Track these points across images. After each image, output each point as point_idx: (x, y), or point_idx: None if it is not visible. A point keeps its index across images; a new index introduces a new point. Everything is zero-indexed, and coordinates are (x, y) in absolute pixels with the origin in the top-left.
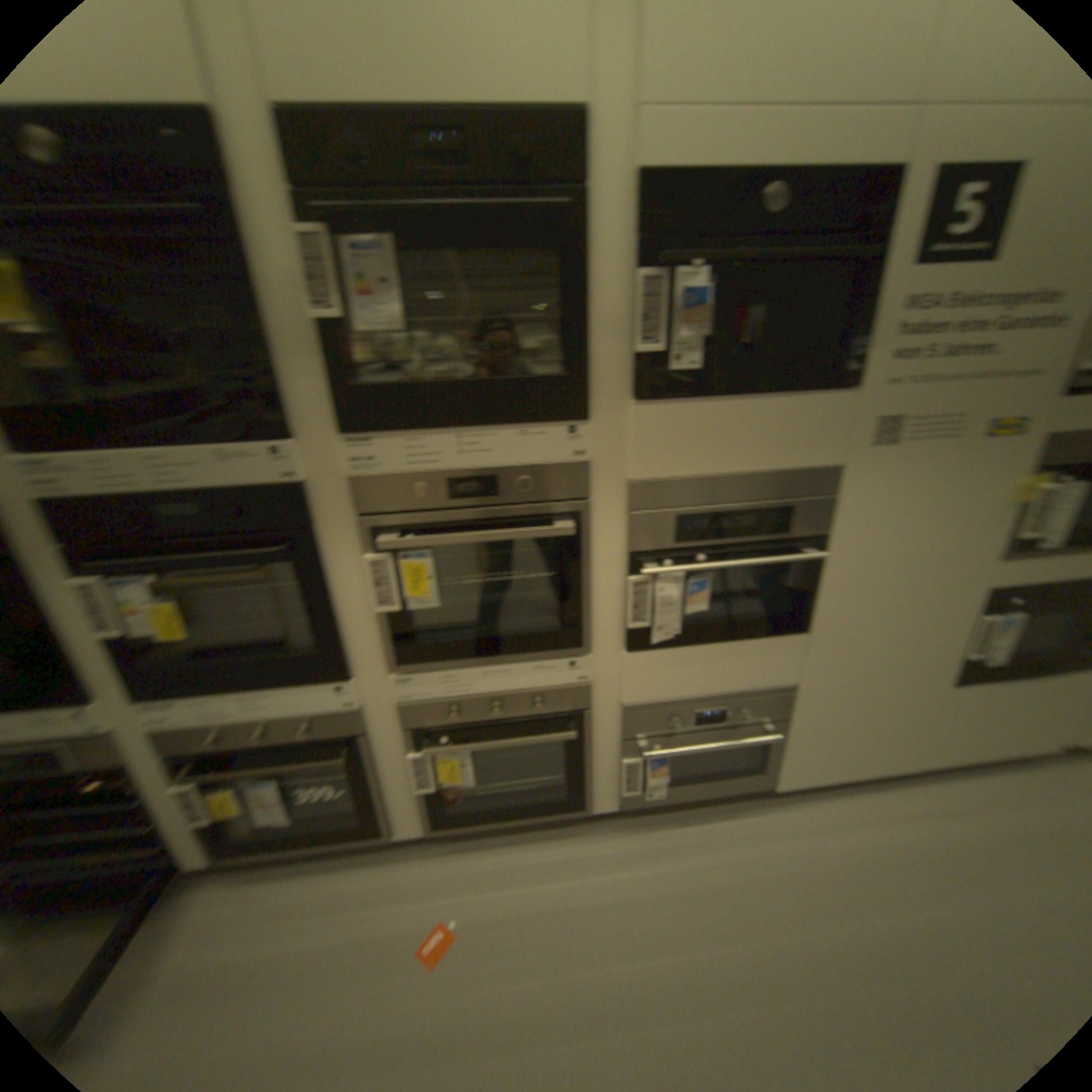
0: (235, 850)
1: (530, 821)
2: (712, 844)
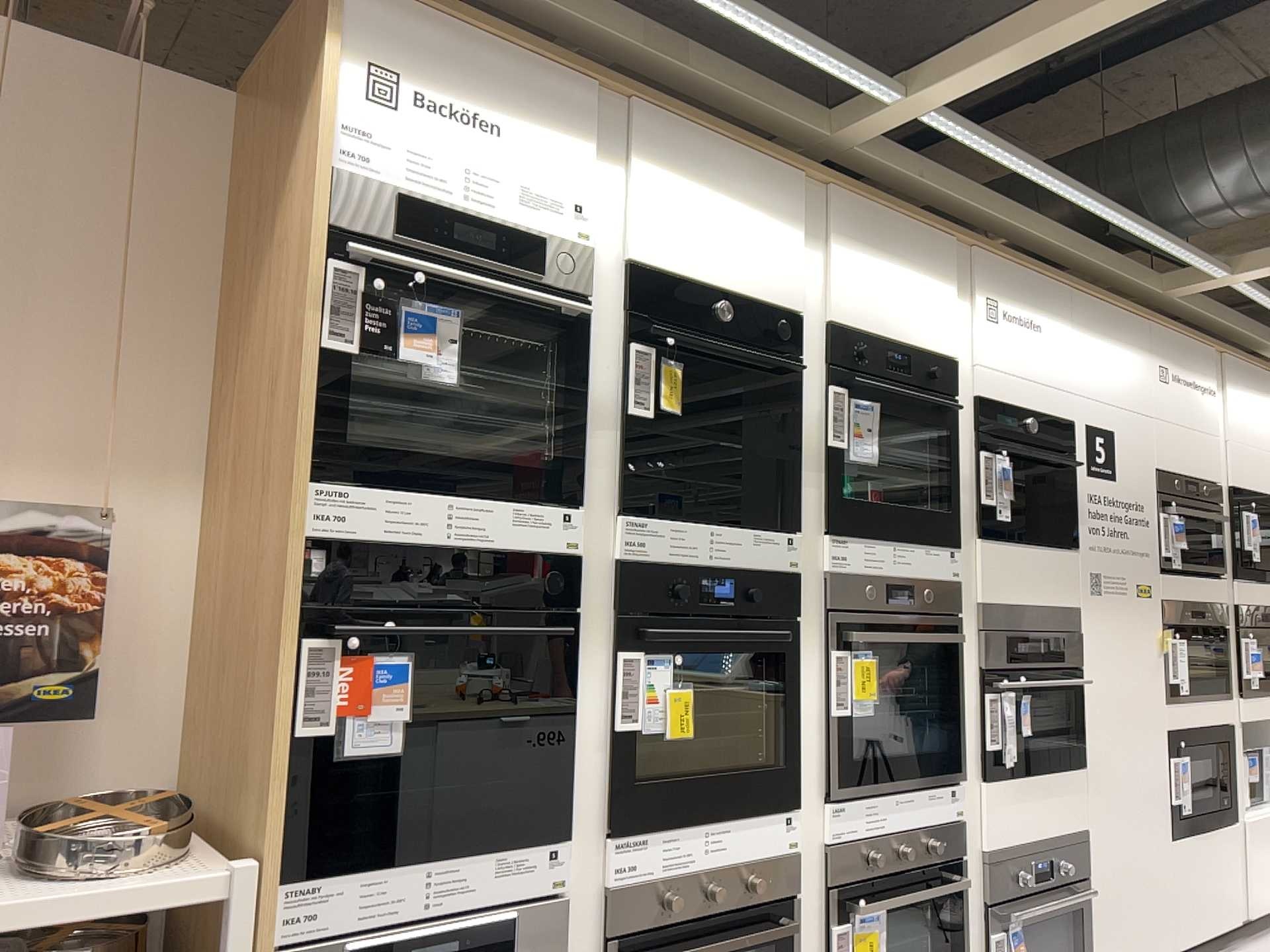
0: None
1: None
2: None
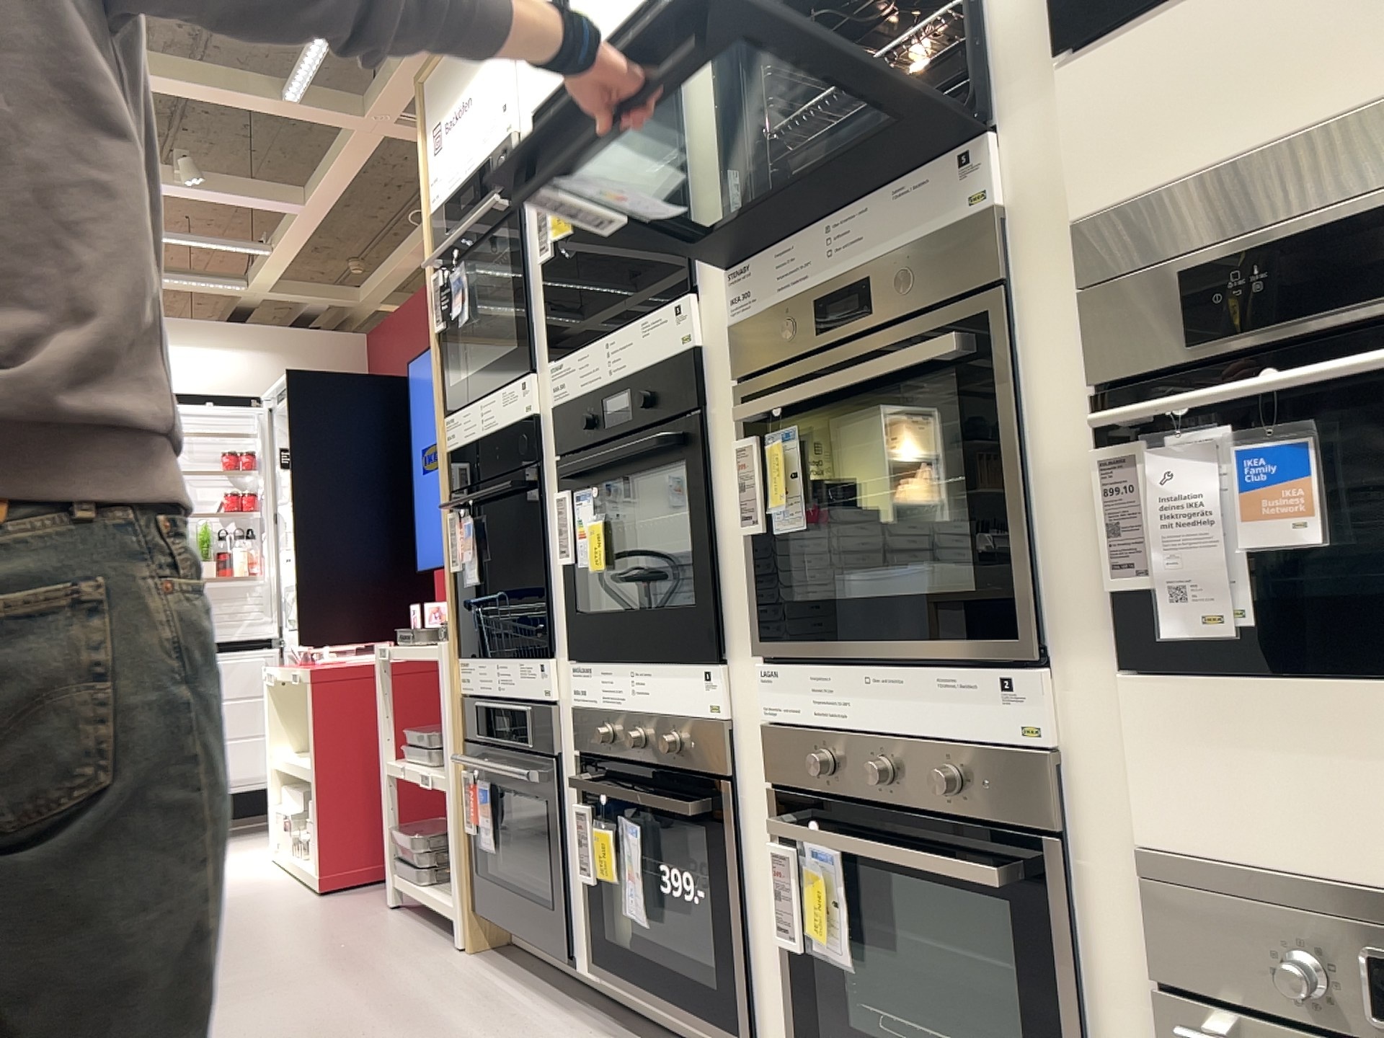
0: (616, 950)
1: None
2: None
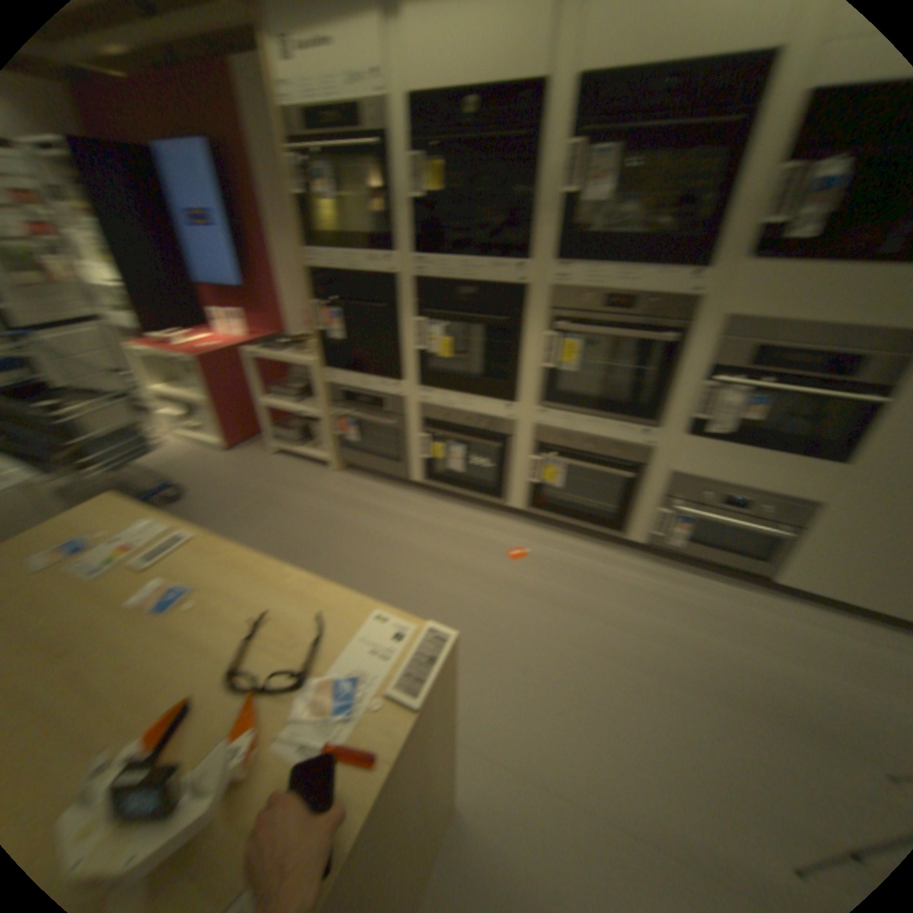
0: (442, 476)
1: (591, 526)
2: (710, 591)
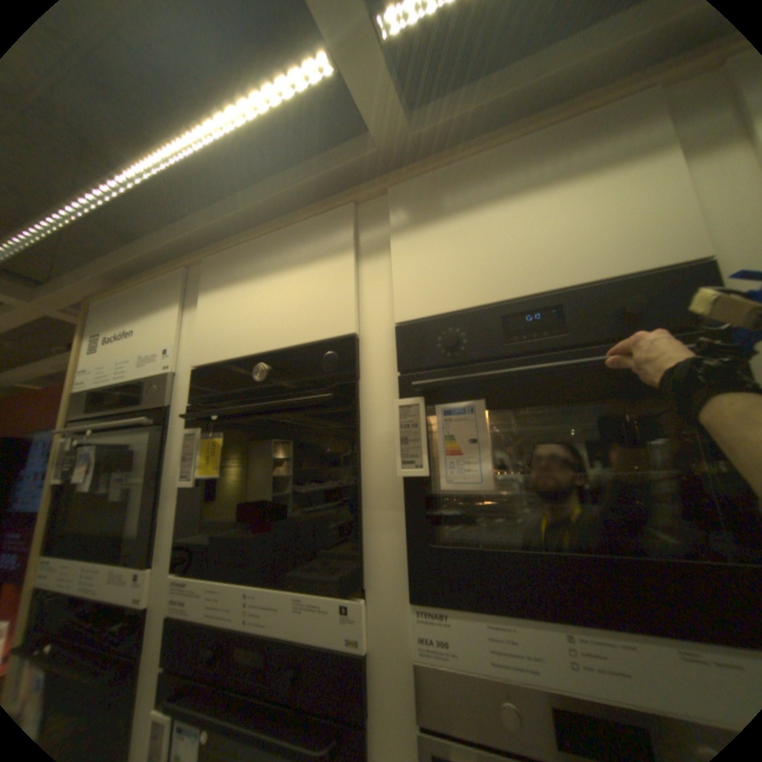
0: None
1: None
2: None
